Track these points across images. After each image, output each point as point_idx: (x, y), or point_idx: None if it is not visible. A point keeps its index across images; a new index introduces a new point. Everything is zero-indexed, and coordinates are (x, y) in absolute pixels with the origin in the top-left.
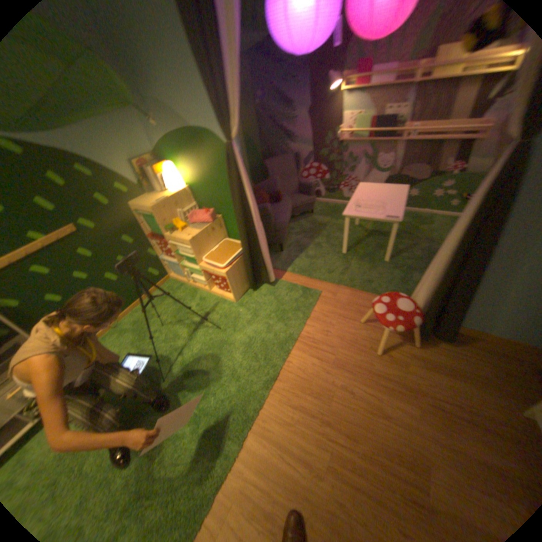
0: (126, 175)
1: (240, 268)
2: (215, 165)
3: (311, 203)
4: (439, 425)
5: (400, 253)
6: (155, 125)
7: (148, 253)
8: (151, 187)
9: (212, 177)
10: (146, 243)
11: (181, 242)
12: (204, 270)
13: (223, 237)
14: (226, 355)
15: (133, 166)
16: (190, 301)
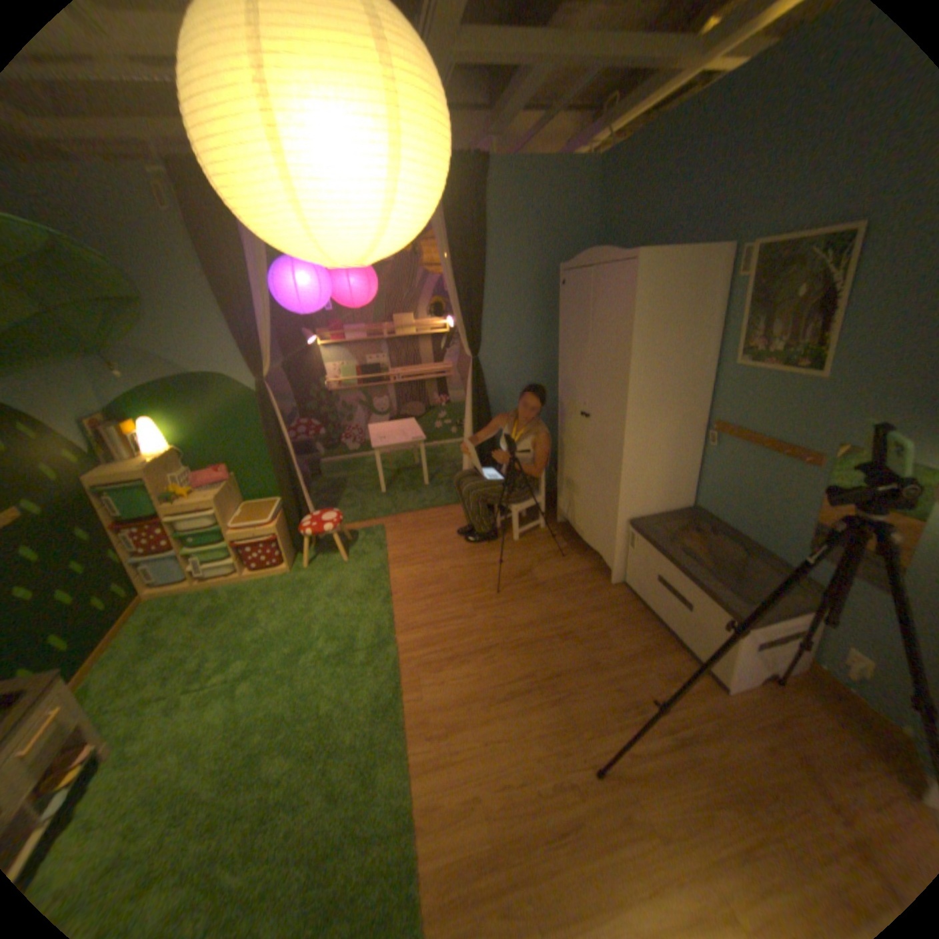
0: (74, 440)
1: (283, 524)
2: (225, 410)
3: (317, 460)
4: (521, 550)
5: (433, 474)
6: (120, 375)
7: (107, 558)
8: (108, 455)
9: (219, 426)
10: (103, 541)
11: (195, 508)
12: (230, 543)
13: (239, 501)
14: (317, 610)
15: (82, 427)
16: (211, 602)
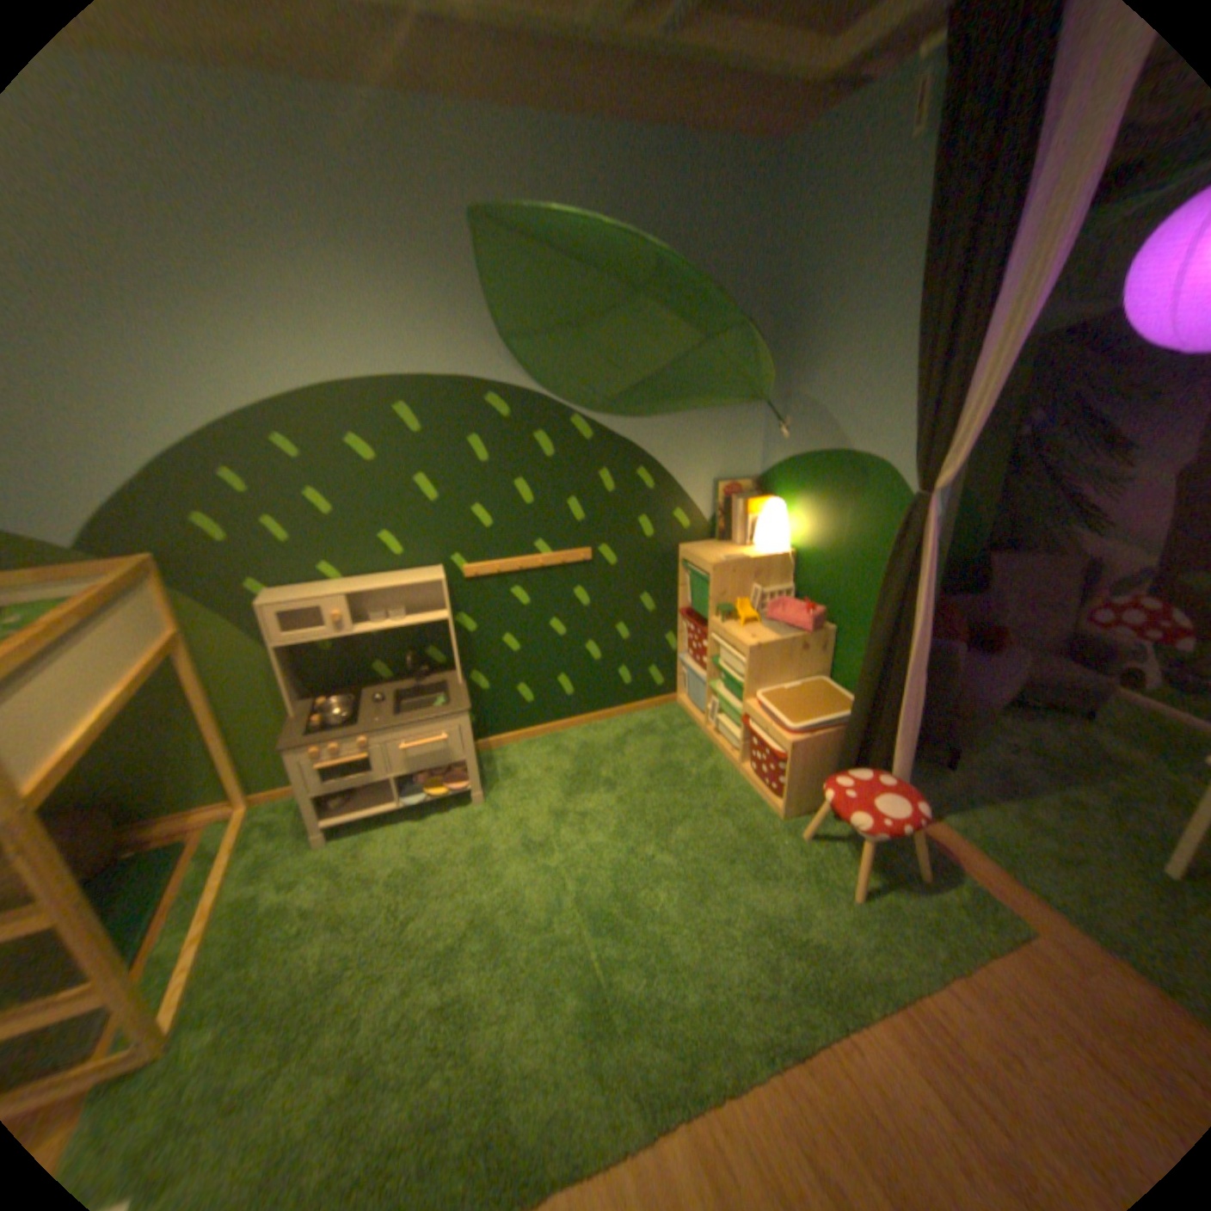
0: (699, 502)
1: (831, 751)
2: (870, 527)
3: (1099, 693)
4: None
5: None
6: (788, 435)
7: (665, 640)
8: (728, 532)
9: (853, 548)
10: (671, 621)
11: (734, 644)
12: (749, 717)
13: (820, 671)
14: (713, 916)
15: (718, 490)
16: (693, 763)
